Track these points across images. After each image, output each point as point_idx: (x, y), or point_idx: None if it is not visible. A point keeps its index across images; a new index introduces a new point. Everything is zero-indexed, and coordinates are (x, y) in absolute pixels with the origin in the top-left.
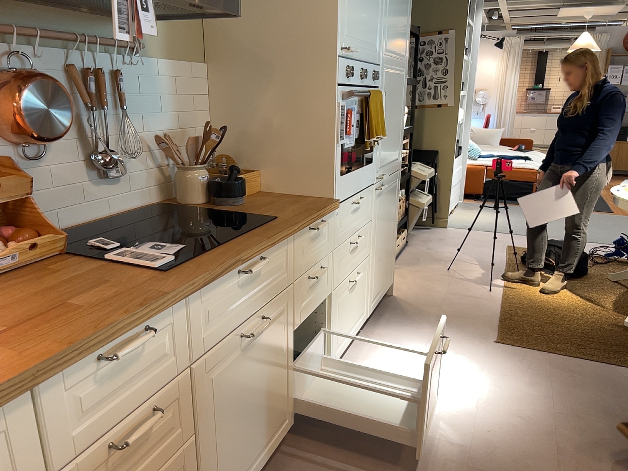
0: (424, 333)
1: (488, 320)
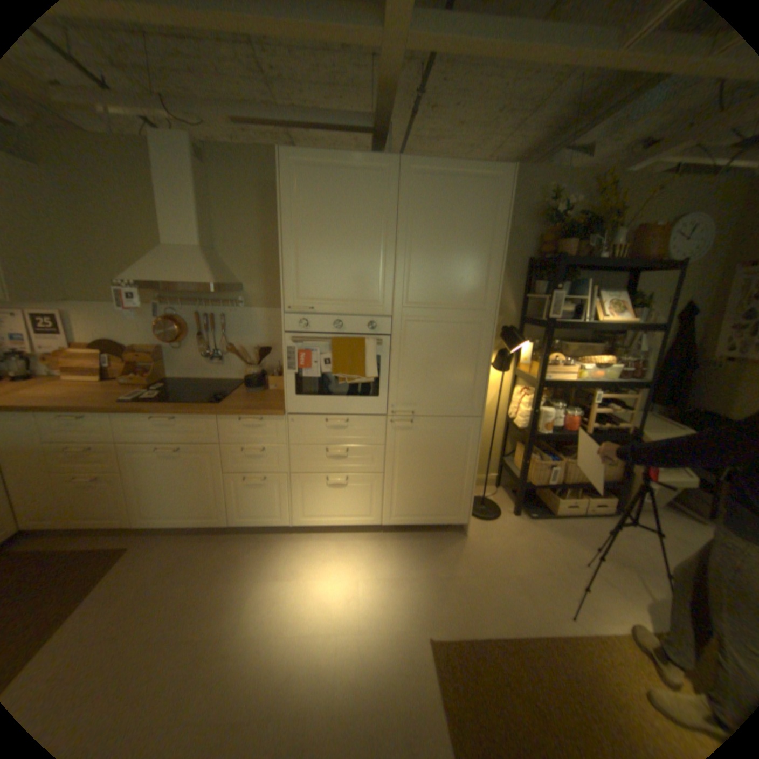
0: (408, 575)
1: (482, 630)
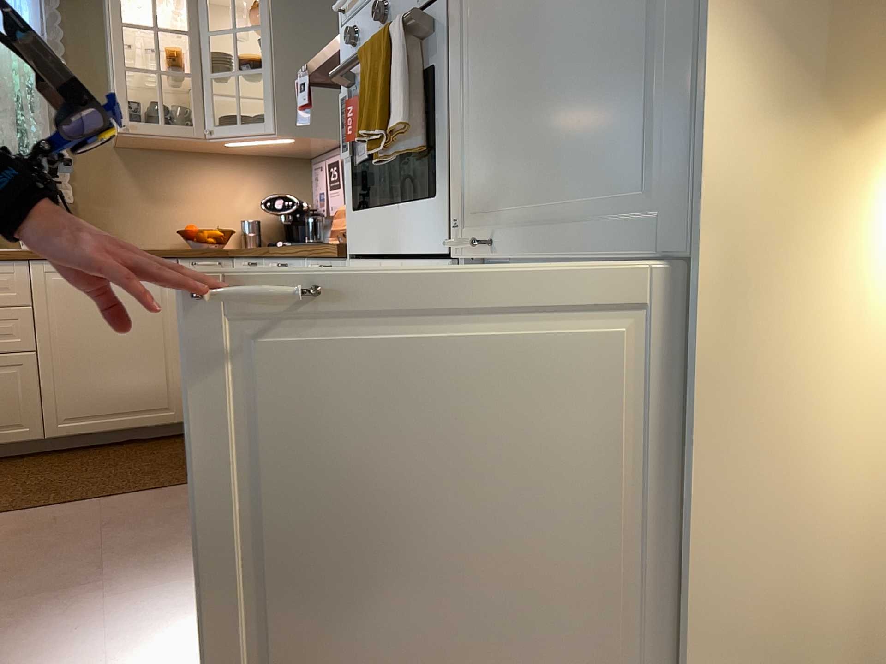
0: None
1: None
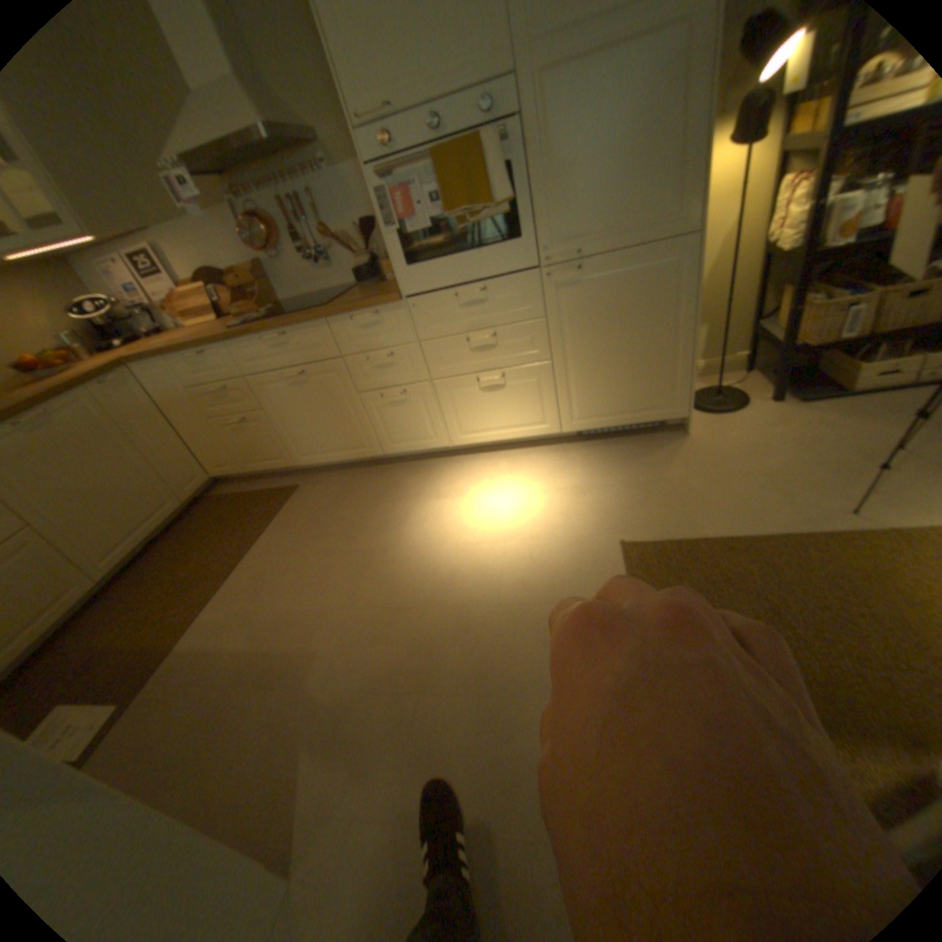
0: (599, 481)
1: (699, 528)
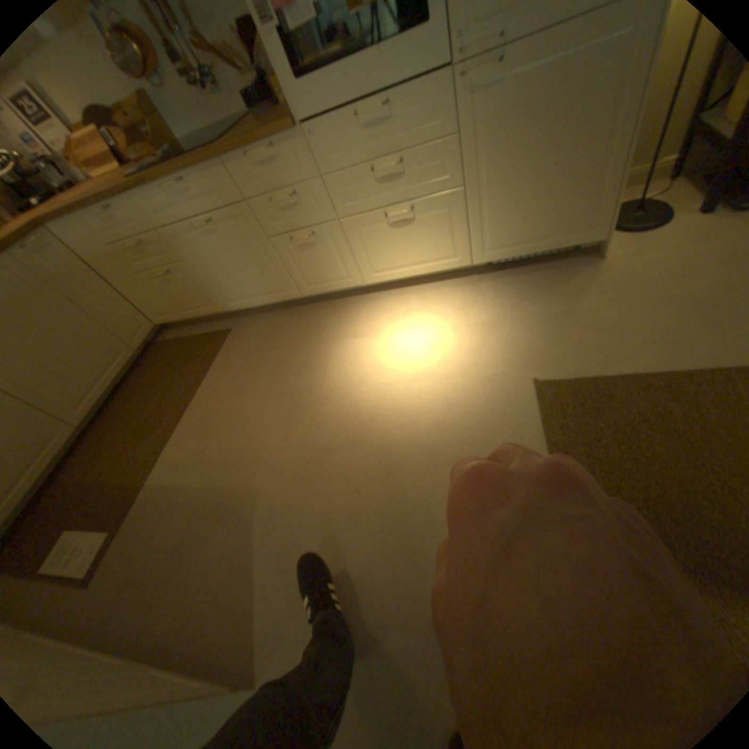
0: (510, 315)
1: (616, 364)
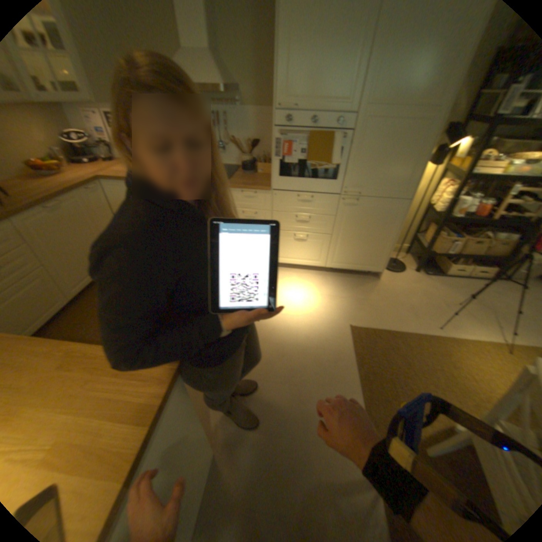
0: (339, 294)
1: (381, 325)
